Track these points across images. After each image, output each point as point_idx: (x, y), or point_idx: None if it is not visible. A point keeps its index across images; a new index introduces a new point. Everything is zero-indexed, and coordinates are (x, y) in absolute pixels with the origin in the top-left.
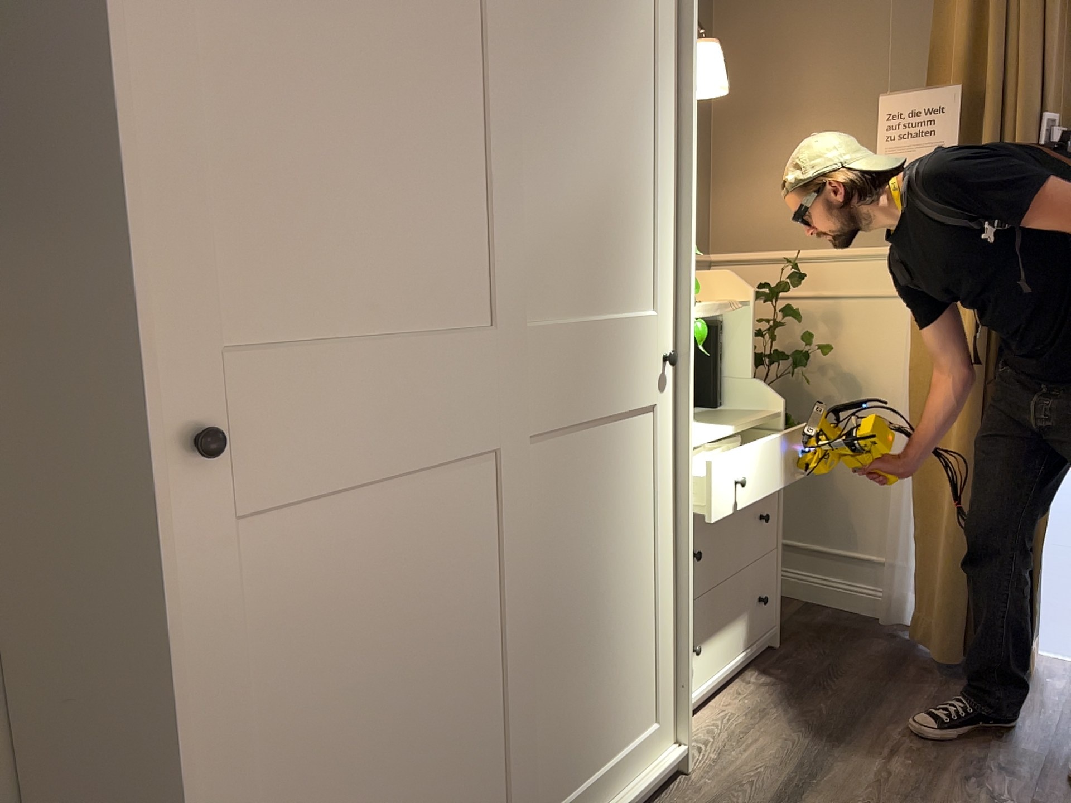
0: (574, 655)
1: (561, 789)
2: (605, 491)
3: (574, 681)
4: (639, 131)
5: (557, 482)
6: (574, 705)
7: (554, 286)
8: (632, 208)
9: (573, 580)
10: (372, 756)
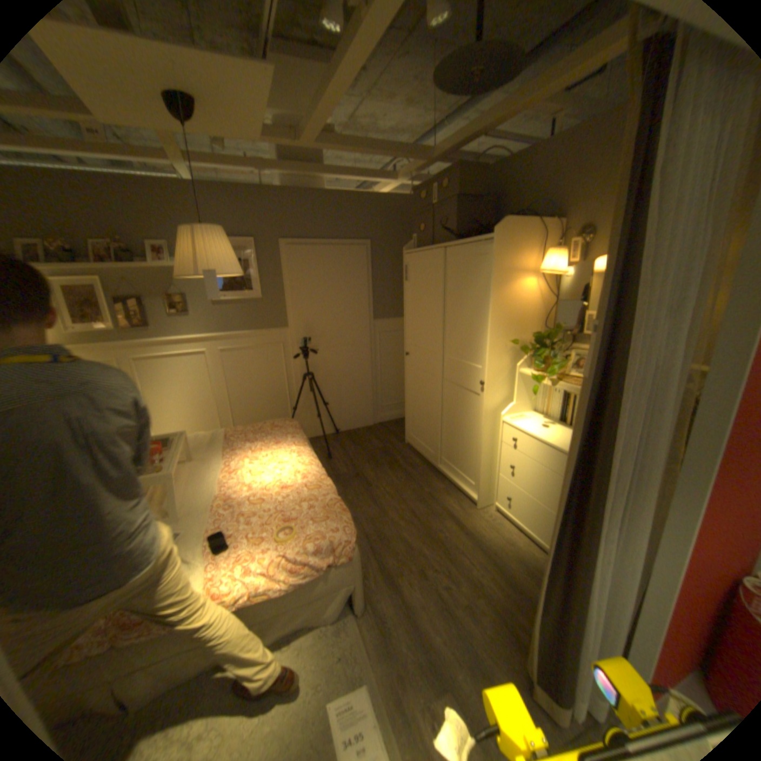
0: (453, 435)
1: (448, 459)
2: (462, 405)
3: (452, 440)
4: (478, 313)
5: (451, 393)
6: (452, 446)
7: (452, 350)
8: (474, 335)
9: (453, 418)
10: (419, 408)
